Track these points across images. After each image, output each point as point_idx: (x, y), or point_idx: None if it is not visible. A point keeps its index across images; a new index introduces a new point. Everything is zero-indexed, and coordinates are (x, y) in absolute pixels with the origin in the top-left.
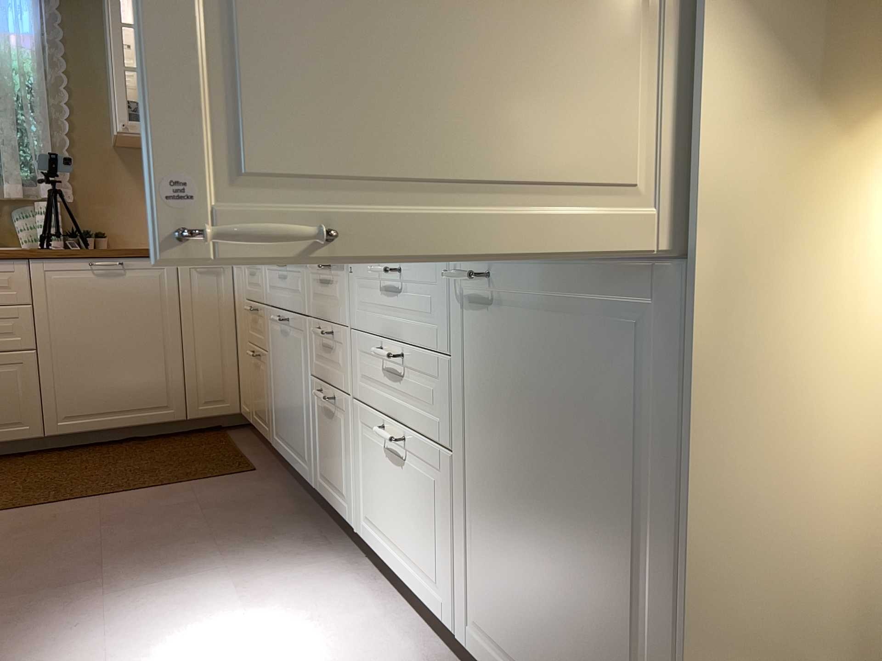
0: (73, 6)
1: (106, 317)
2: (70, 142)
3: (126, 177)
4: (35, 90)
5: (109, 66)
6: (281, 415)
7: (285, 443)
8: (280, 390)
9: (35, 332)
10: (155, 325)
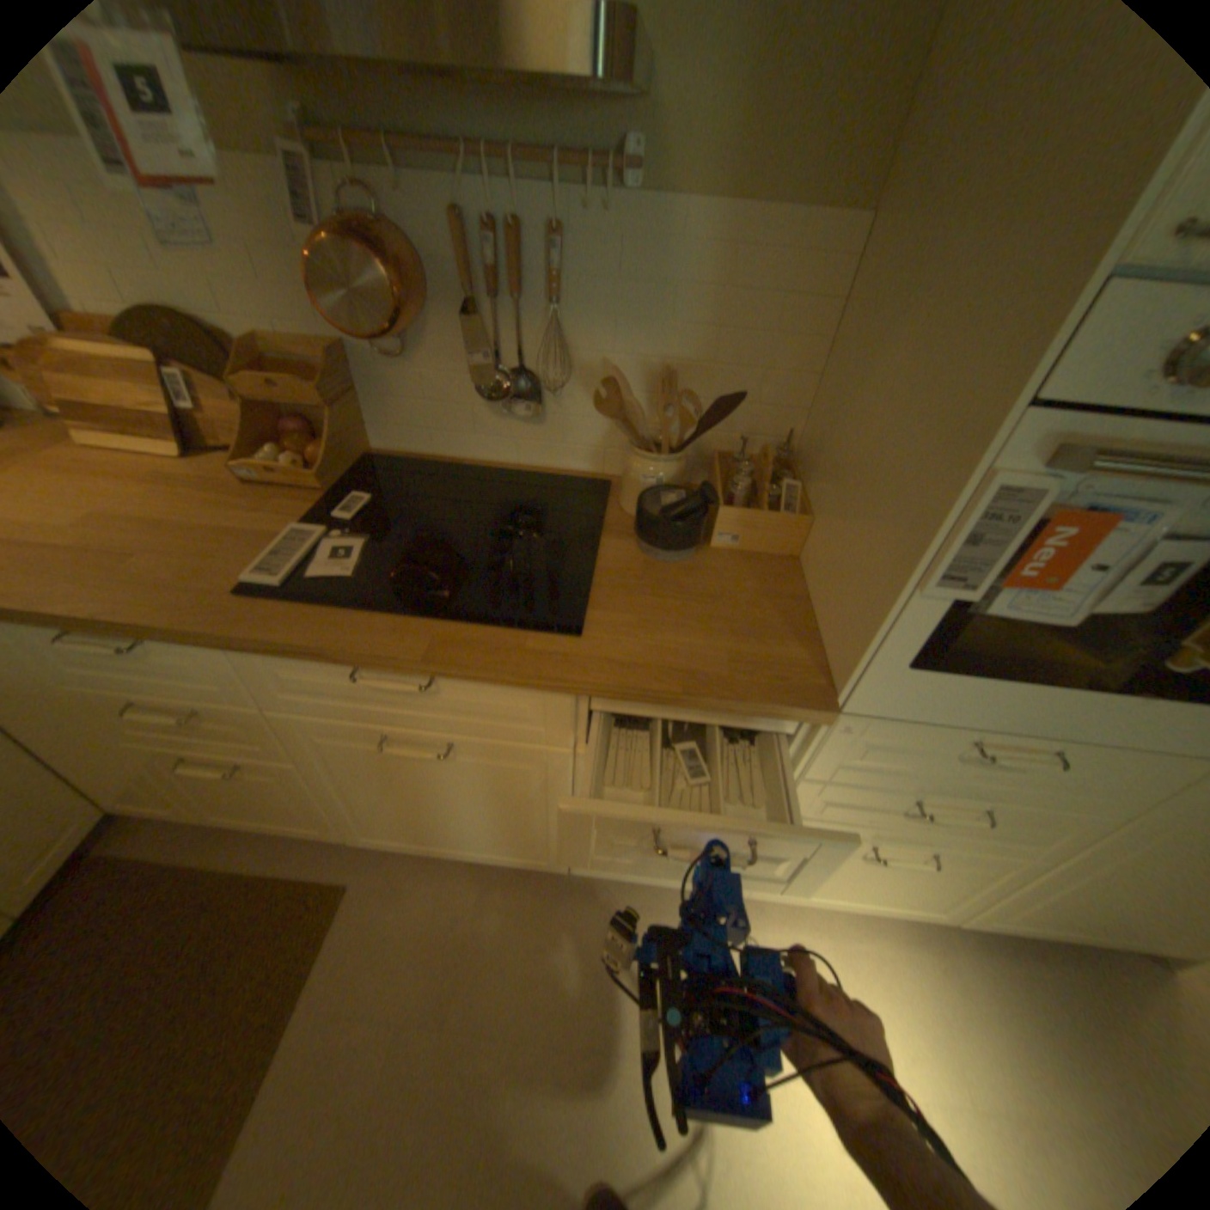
0: None
1: None
2: None
3: None
4: None
5: None
6: (401, 825)
7: (429, 845)
8: (393, 805)
9: None
10: None
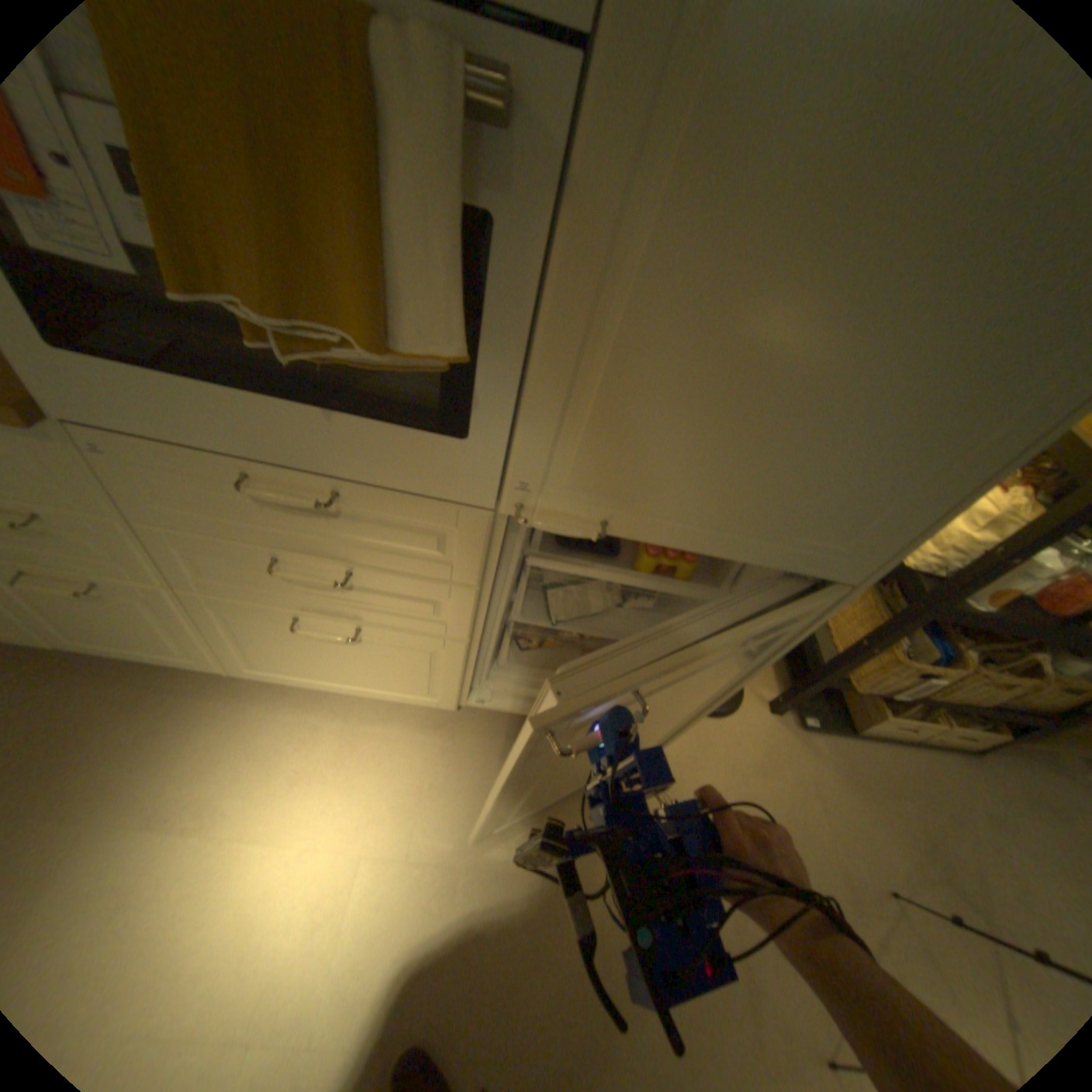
0: None
1: None
2: None
3: None
4: None
5: None
6: None
7: None
8: None
9: None
10: None
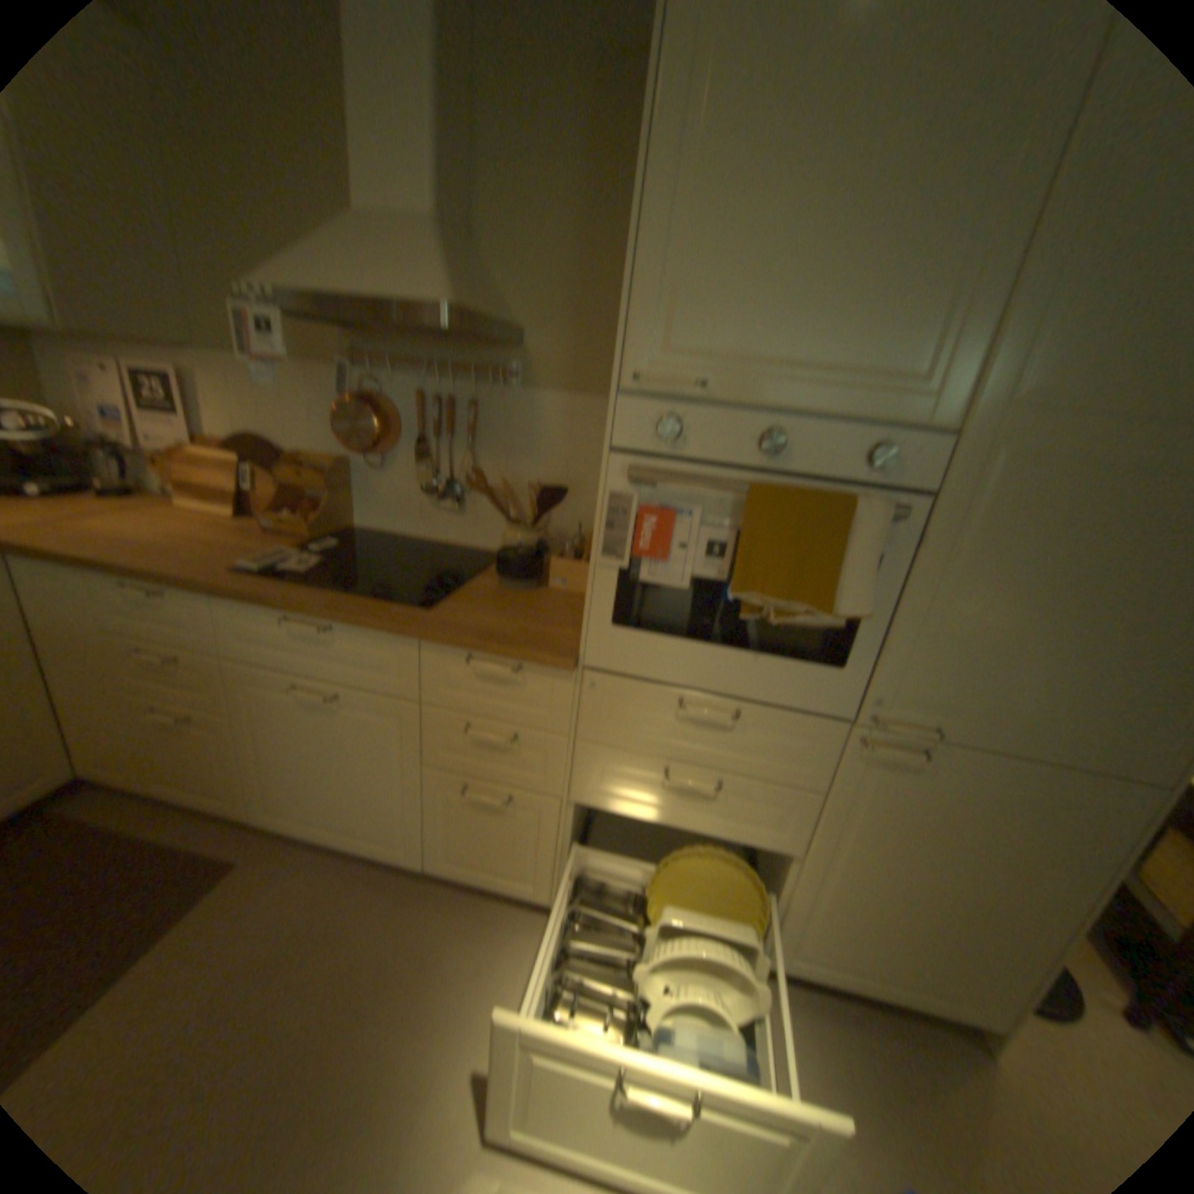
0: None
1: None
2: None
3: None
4: None
5: None
6: (294, 792)
7: (313, 821)
8: (291, 765)
9: None
10: None
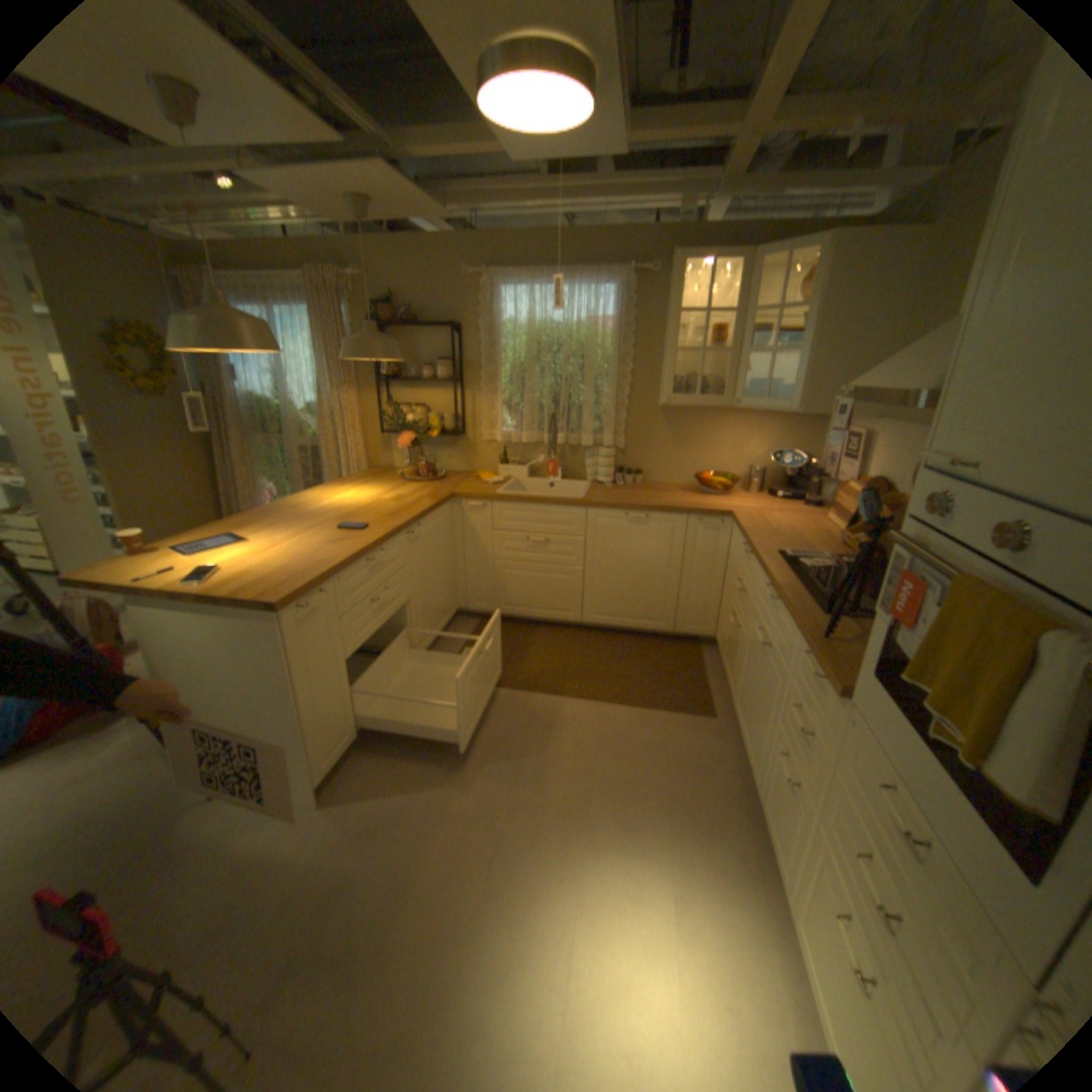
0: (647, 288)
1: (630, 553)
2: (627, 404)
3: (663, 428)
4: (609, 364)
5: (665, 339)
6: (746, 701)
7: (745, 726)
8: (750, 682)
9: (585, 556)
10: (664, 564)
